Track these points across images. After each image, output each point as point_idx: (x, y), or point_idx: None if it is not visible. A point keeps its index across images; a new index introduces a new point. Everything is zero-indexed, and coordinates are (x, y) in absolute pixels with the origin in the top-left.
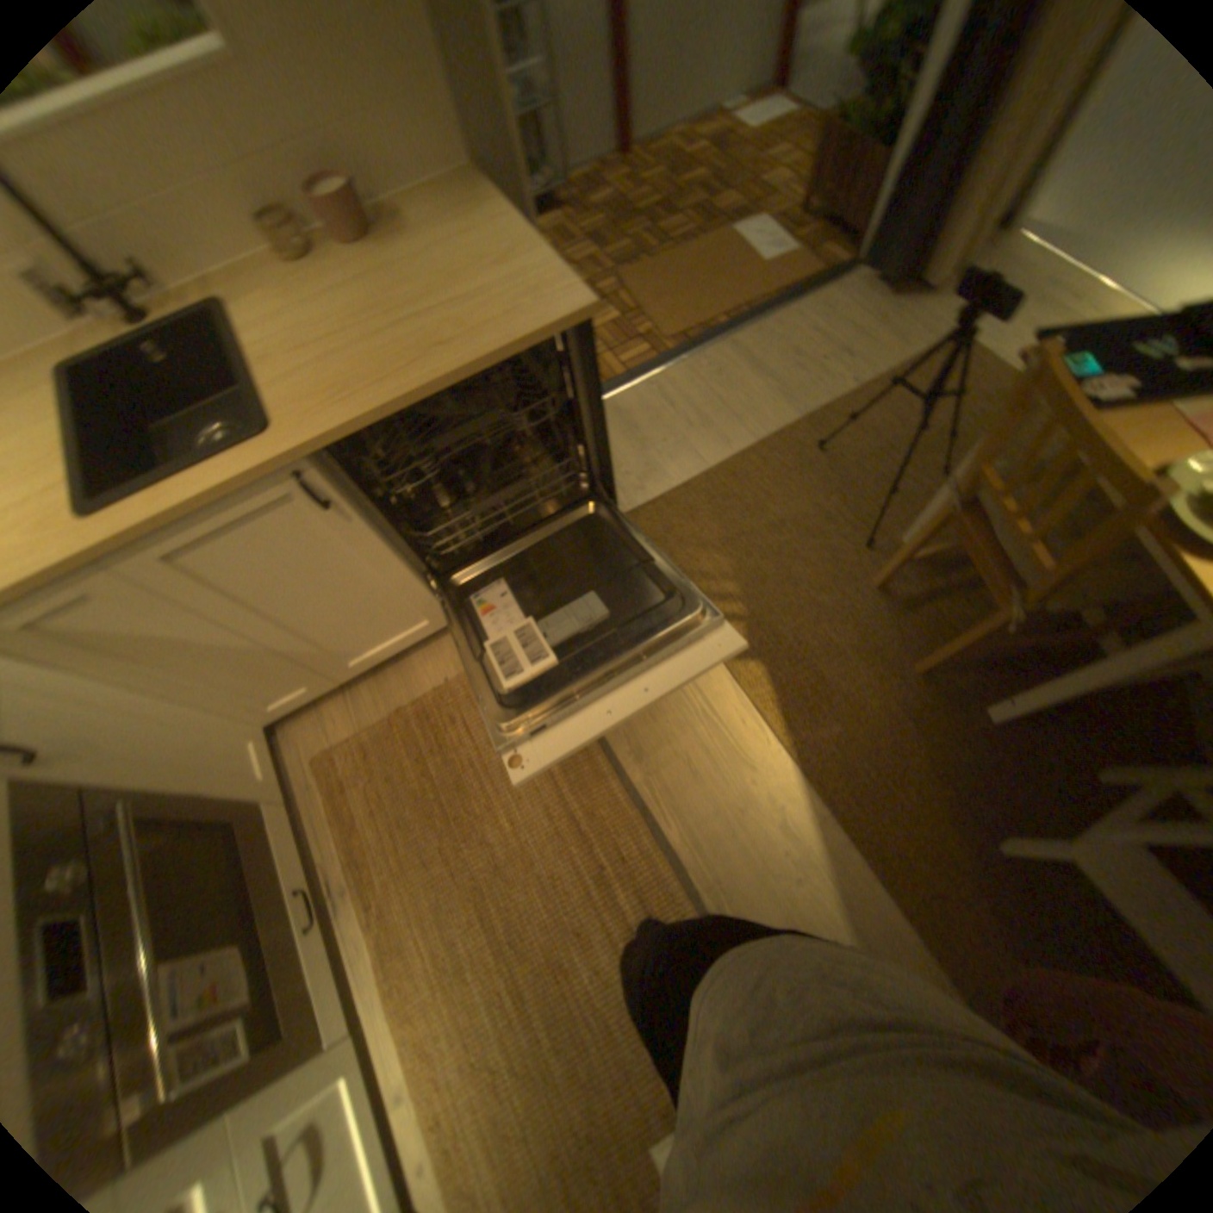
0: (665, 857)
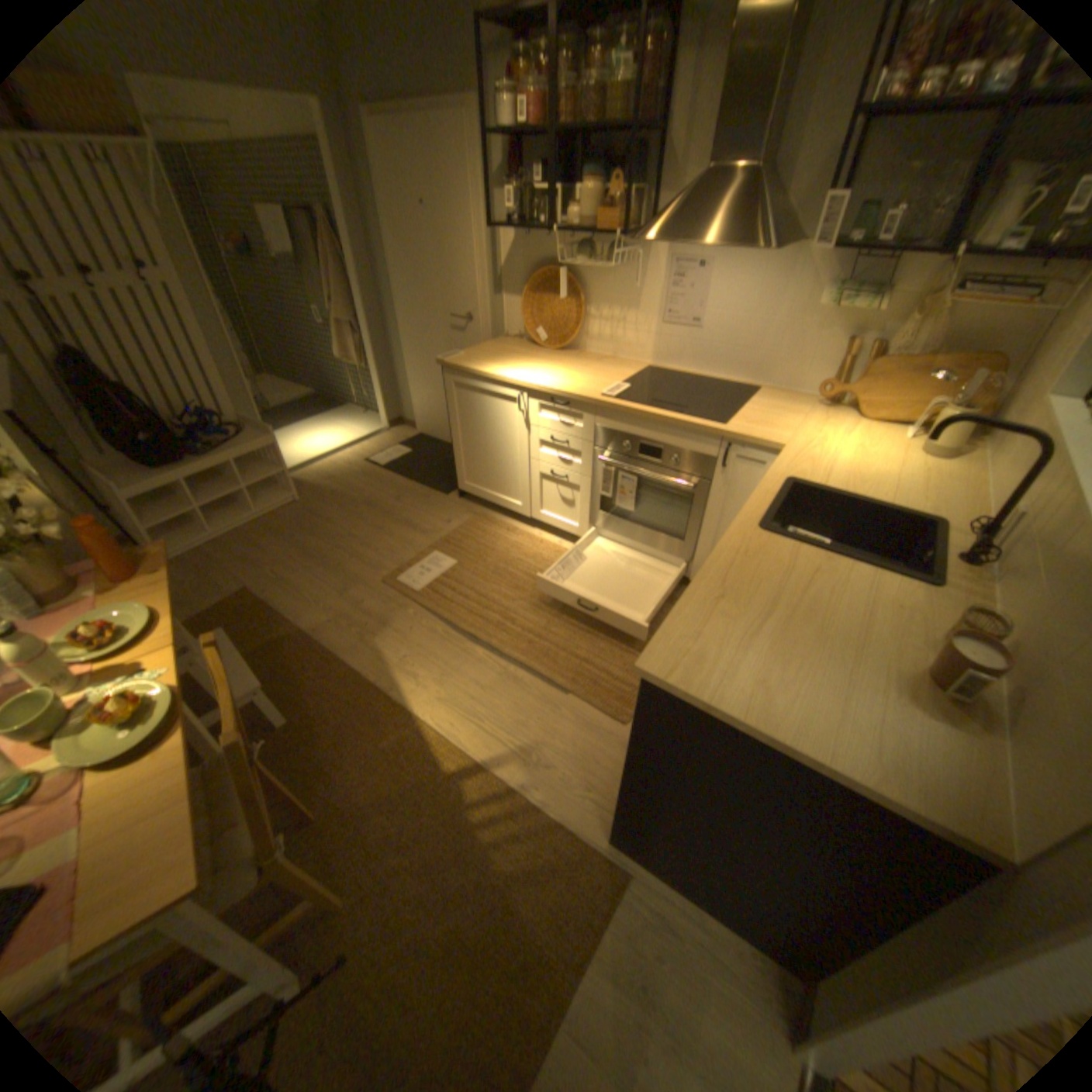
0: (478, 642)
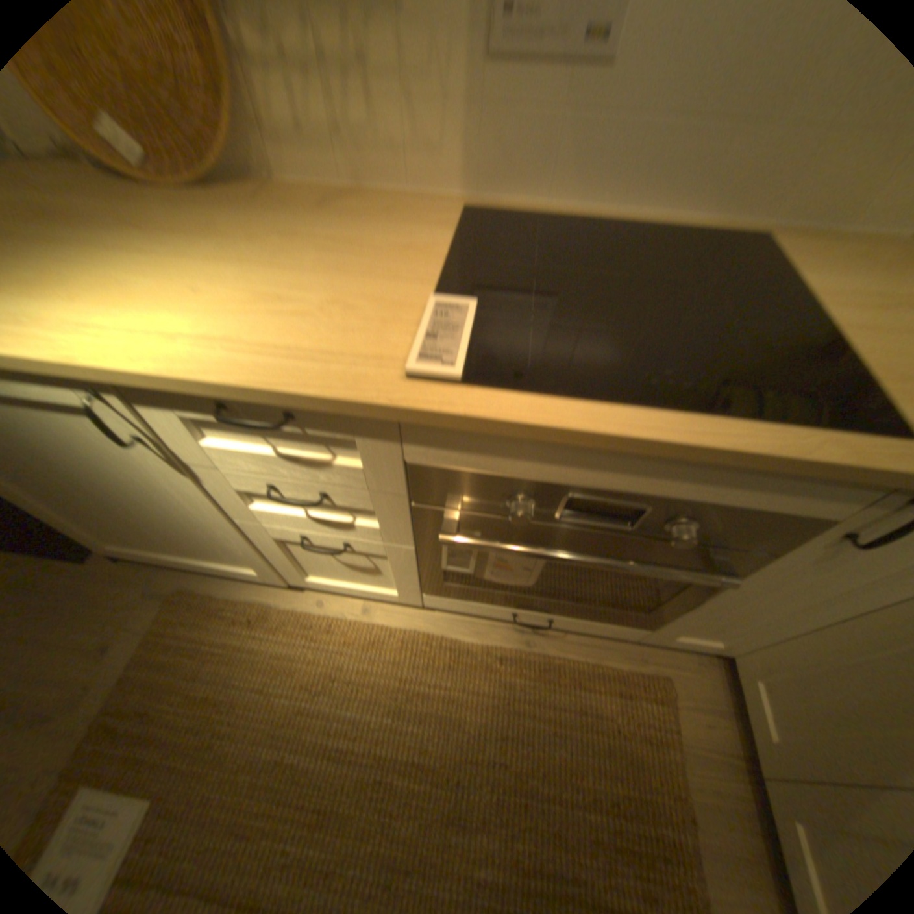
0: None
